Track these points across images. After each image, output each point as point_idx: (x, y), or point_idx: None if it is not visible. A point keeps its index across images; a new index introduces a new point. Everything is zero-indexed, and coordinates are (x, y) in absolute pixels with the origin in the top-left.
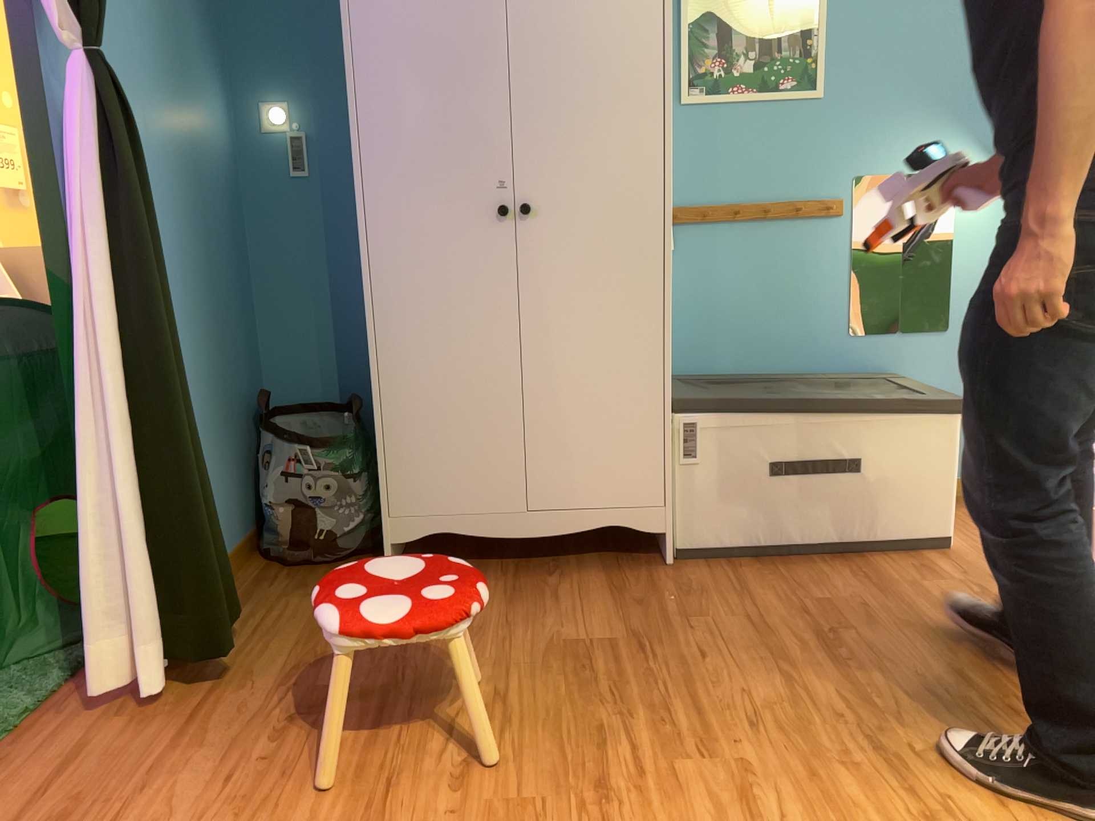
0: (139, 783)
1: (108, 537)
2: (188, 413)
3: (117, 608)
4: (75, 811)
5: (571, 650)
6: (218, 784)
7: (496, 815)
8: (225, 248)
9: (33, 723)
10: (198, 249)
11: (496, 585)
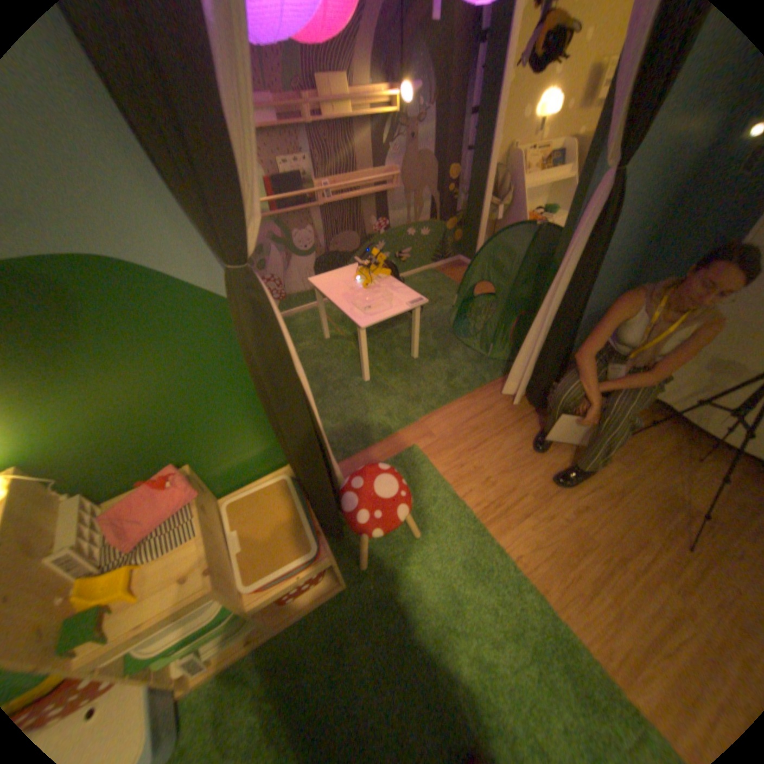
0: (499, 437)
1: (526, 361)
2: (578, 326)
3: (519, 380)
4: (481, 434)
5: (678, 505)
6: (517, 455)
7: (586, 542)
8: (655, 220)
9: (485, 393)
10: (637, 227)
11: (675, 443)
